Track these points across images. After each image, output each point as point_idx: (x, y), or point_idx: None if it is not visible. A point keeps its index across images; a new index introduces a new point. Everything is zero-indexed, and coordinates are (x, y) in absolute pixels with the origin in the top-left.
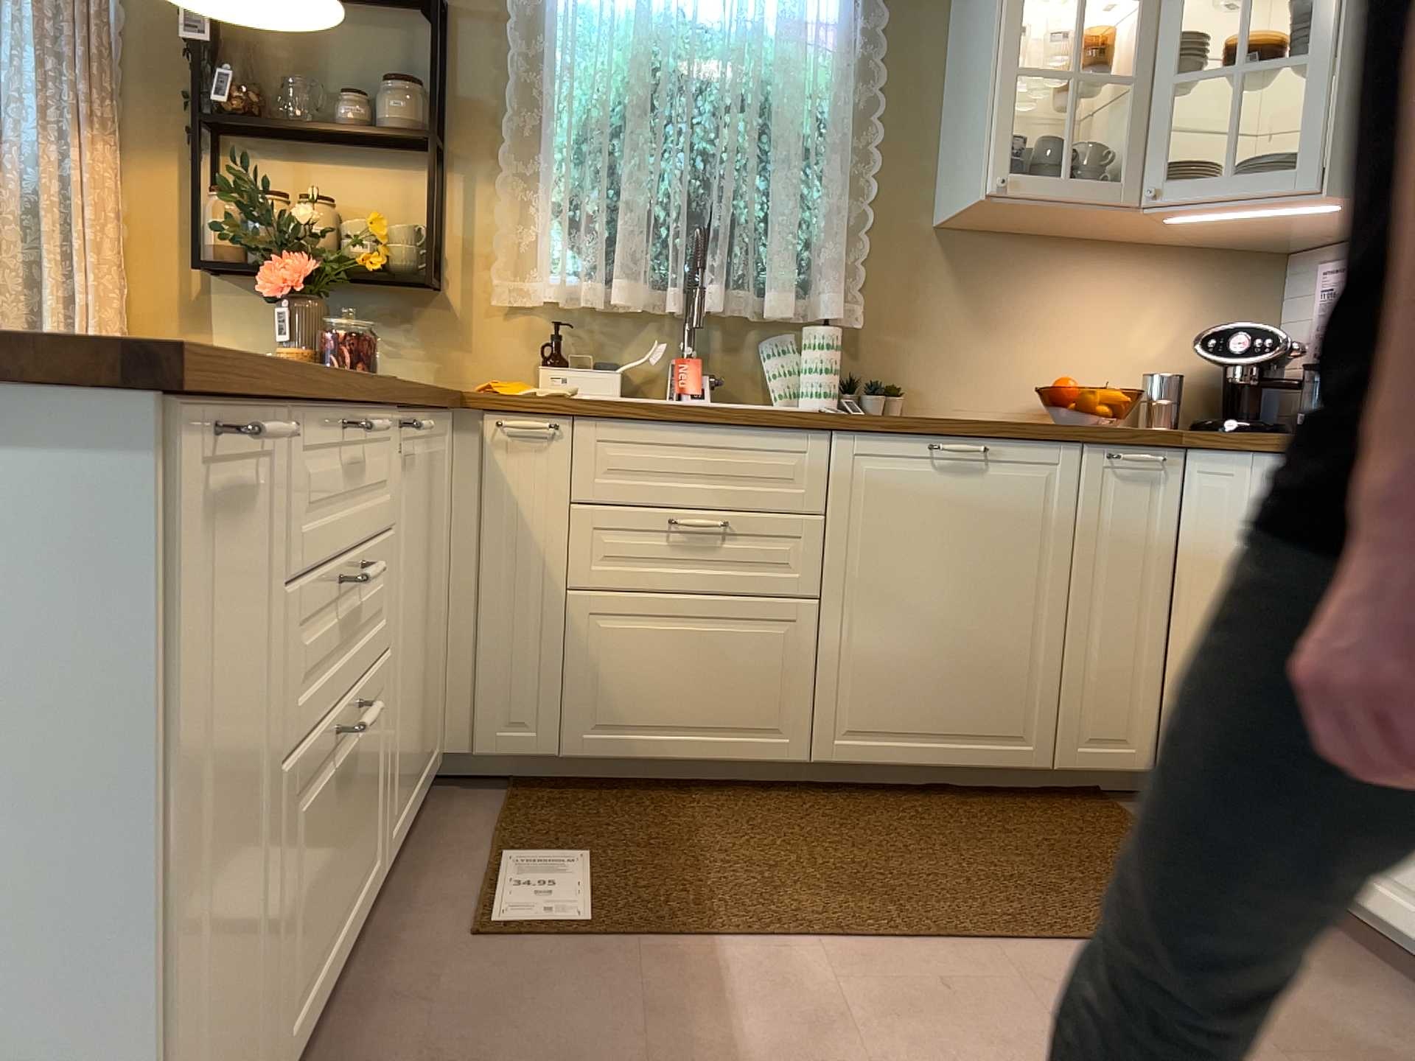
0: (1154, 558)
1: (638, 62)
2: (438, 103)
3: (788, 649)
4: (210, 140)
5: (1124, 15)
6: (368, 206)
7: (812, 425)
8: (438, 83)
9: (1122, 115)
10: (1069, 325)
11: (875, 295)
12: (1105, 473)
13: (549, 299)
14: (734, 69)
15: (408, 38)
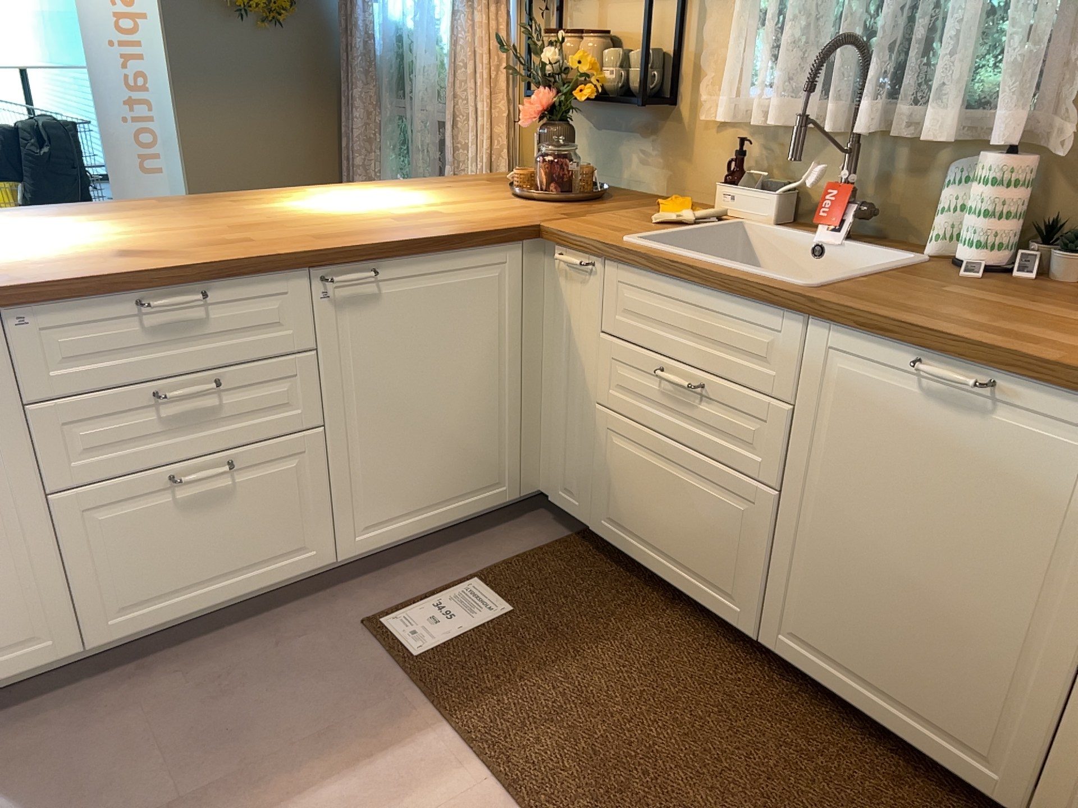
0: None
1: None
2: None
3: (745, 525)
4: None
5: None
6: (633, 33)
7: (781, 306)
8: None
9: None
10: None
11: None
12: None
13: (718, 120)
14: None
15: None
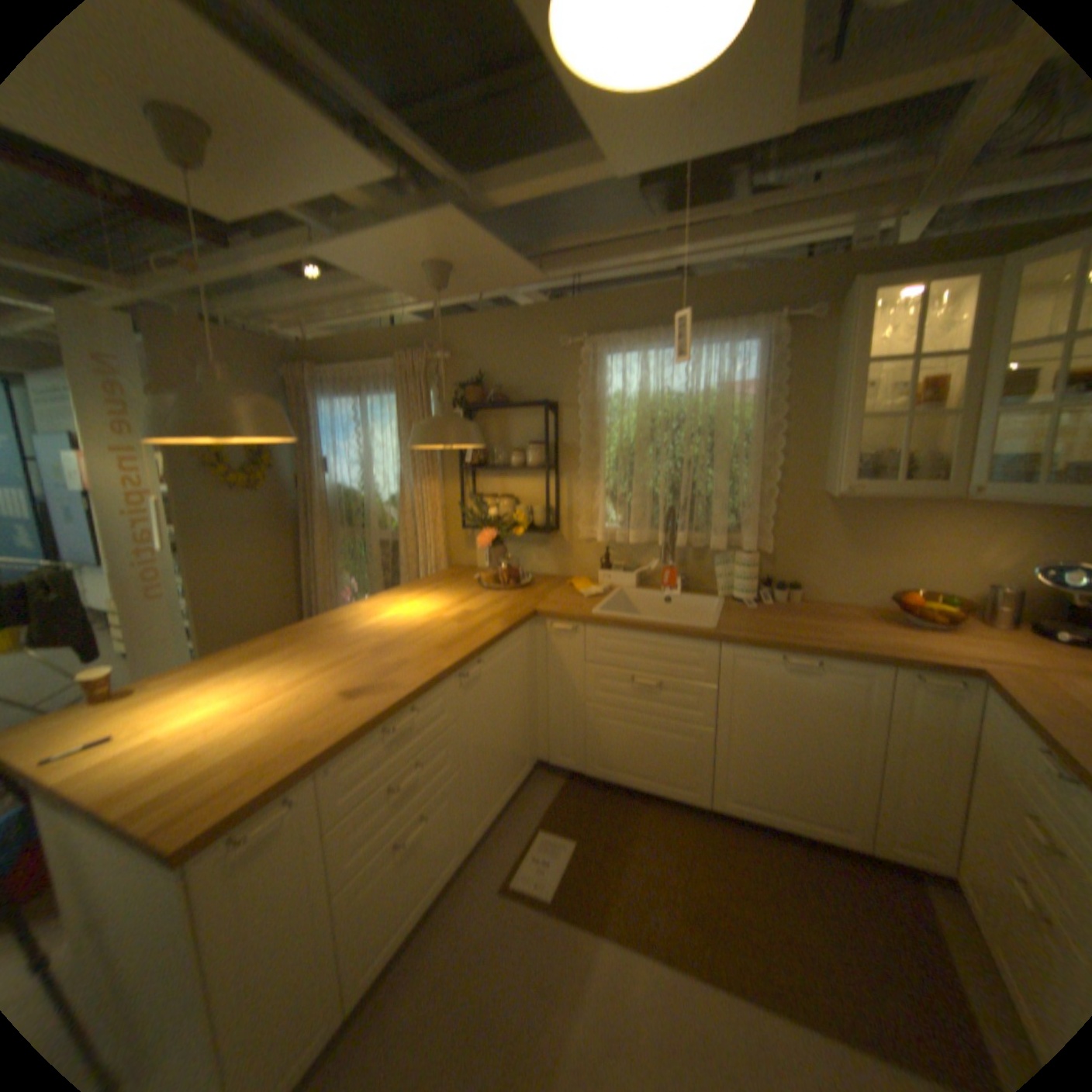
0: (957, 747)
1: (638, 423)
2: (546, 454)
3: (697, 752)
4: (469, 473)
5: (968, 353)
6: (527, 496)
7: (707, 641)
8: (546, 445)
9: (961, 427)
10: (929, 549)
11: (784, 531)
12: (915, 688)
13: (599, 541)
14: (690, 419)
15: (539, 420)
